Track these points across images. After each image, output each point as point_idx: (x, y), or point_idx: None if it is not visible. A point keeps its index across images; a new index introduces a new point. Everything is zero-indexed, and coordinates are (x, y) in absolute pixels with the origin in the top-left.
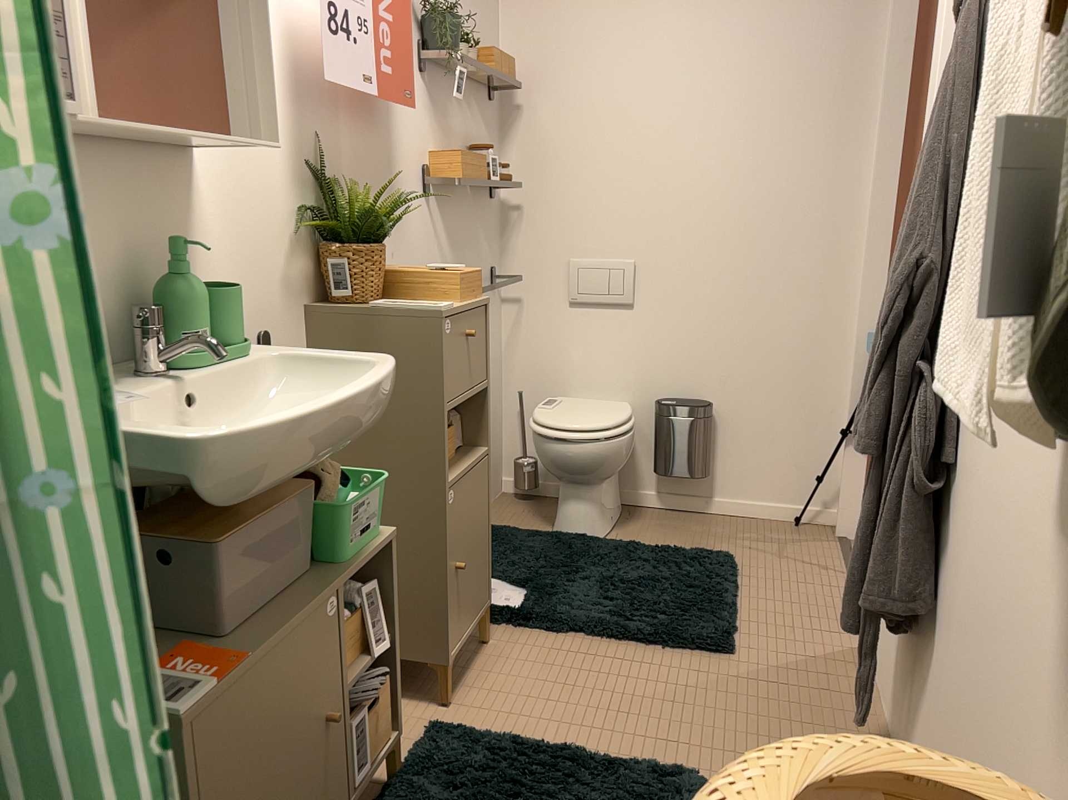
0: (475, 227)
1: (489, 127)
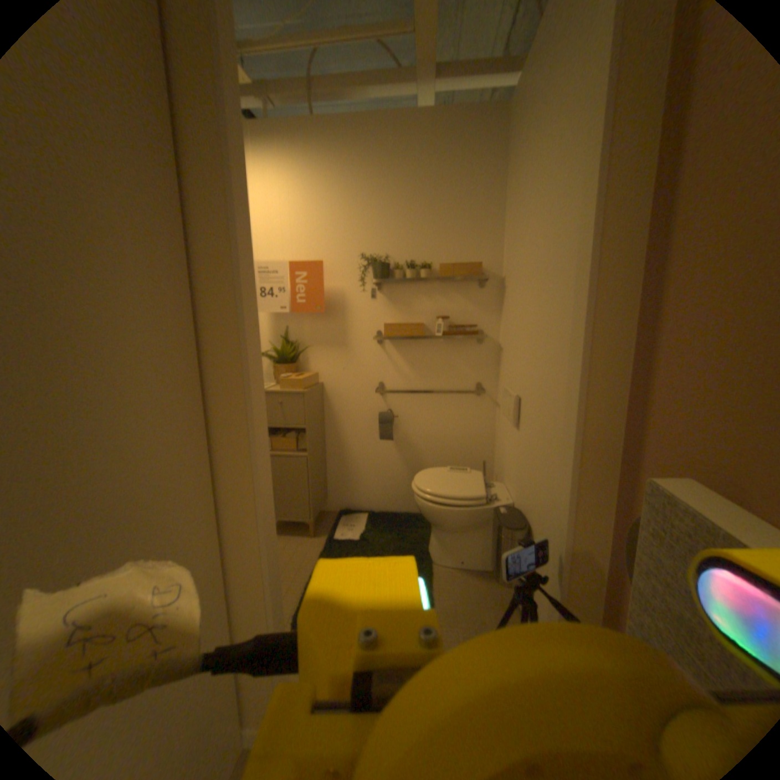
0: (449, 356)
1: (479, 298)
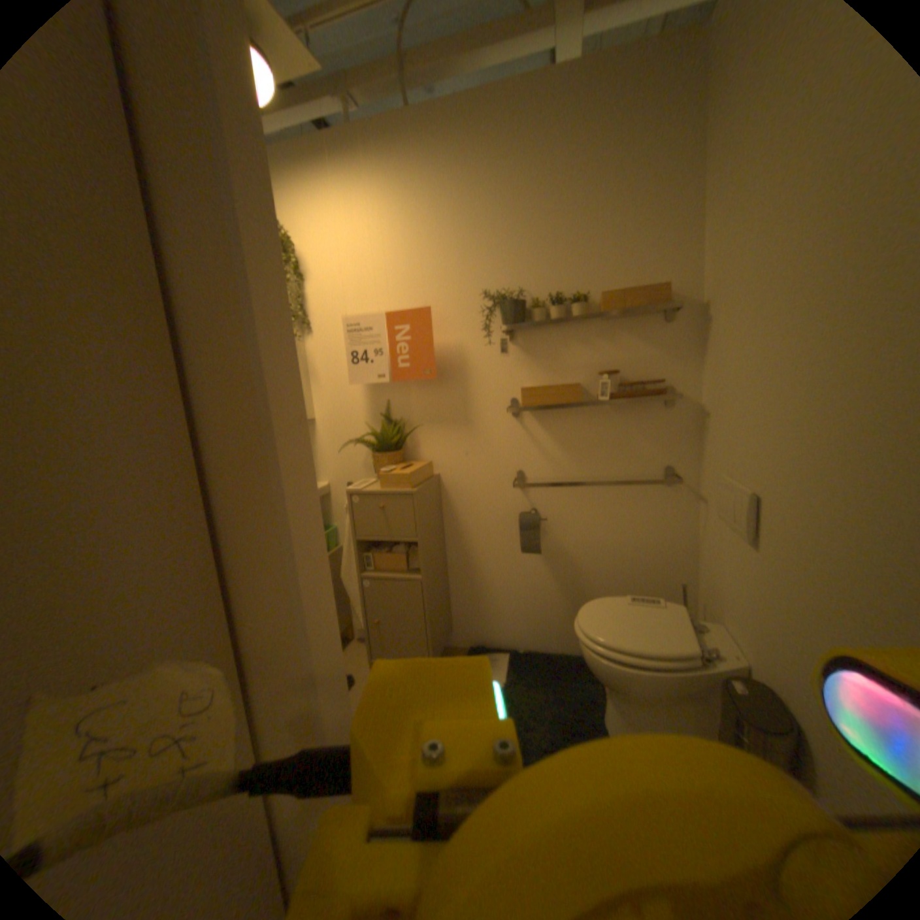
0: (621, 430)
1: (667, 340)
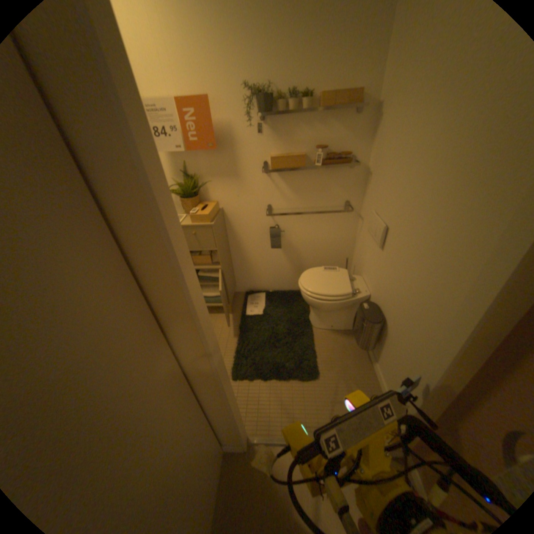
0: (324, 182)
1: (354, 127)
